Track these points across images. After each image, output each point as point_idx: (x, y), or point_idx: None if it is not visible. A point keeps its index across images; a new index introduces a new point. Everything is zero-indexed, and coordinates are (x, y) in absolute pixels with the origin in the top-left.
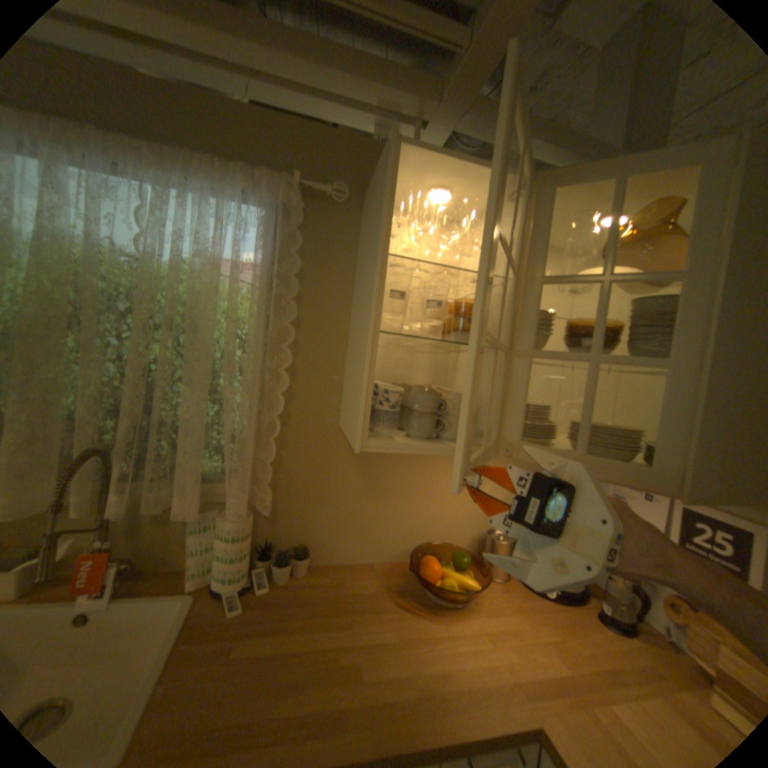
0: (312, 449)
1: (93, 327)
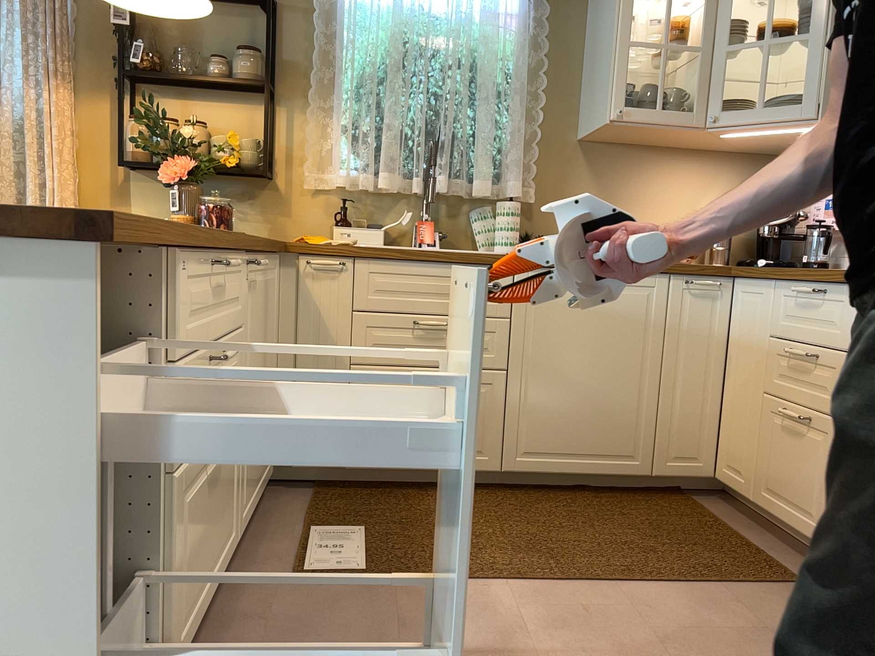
0: (557, 161)
1: (413, 69)
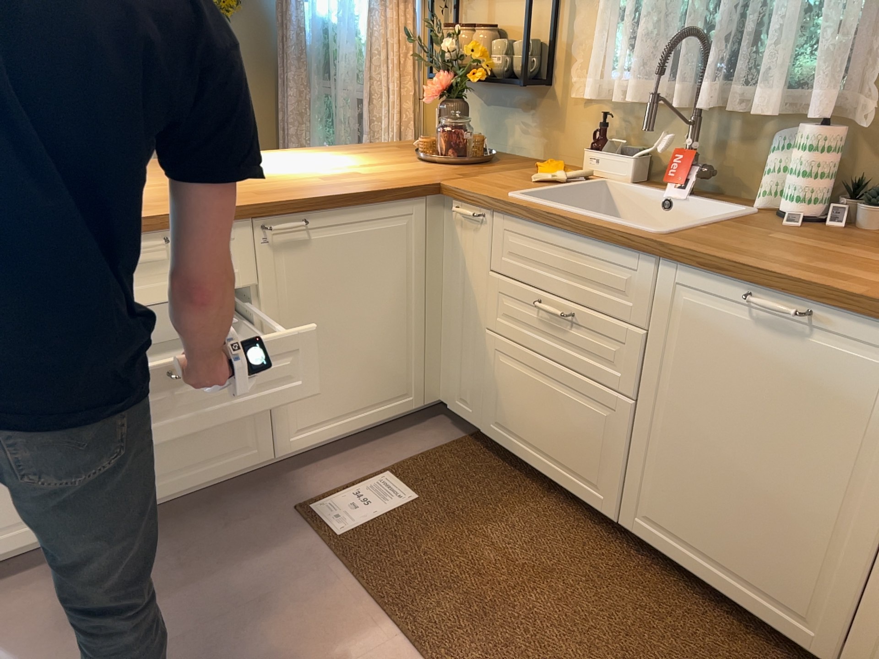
0: None
1: None
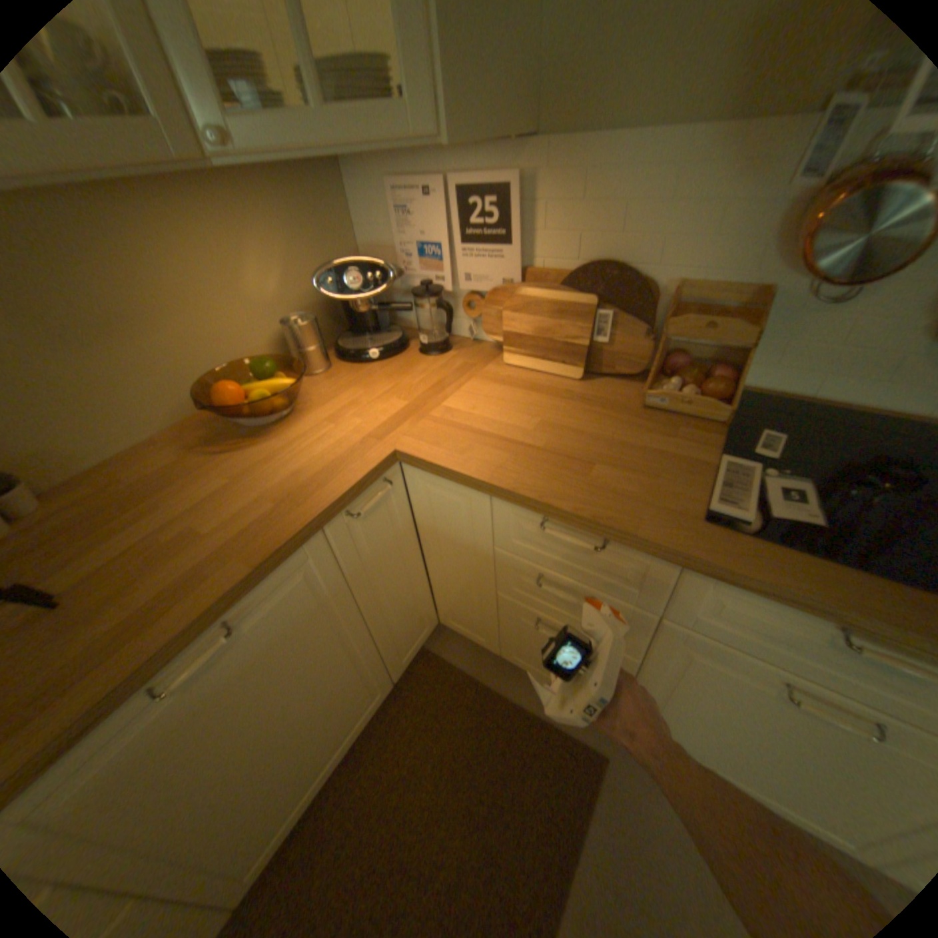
0: None
1: None
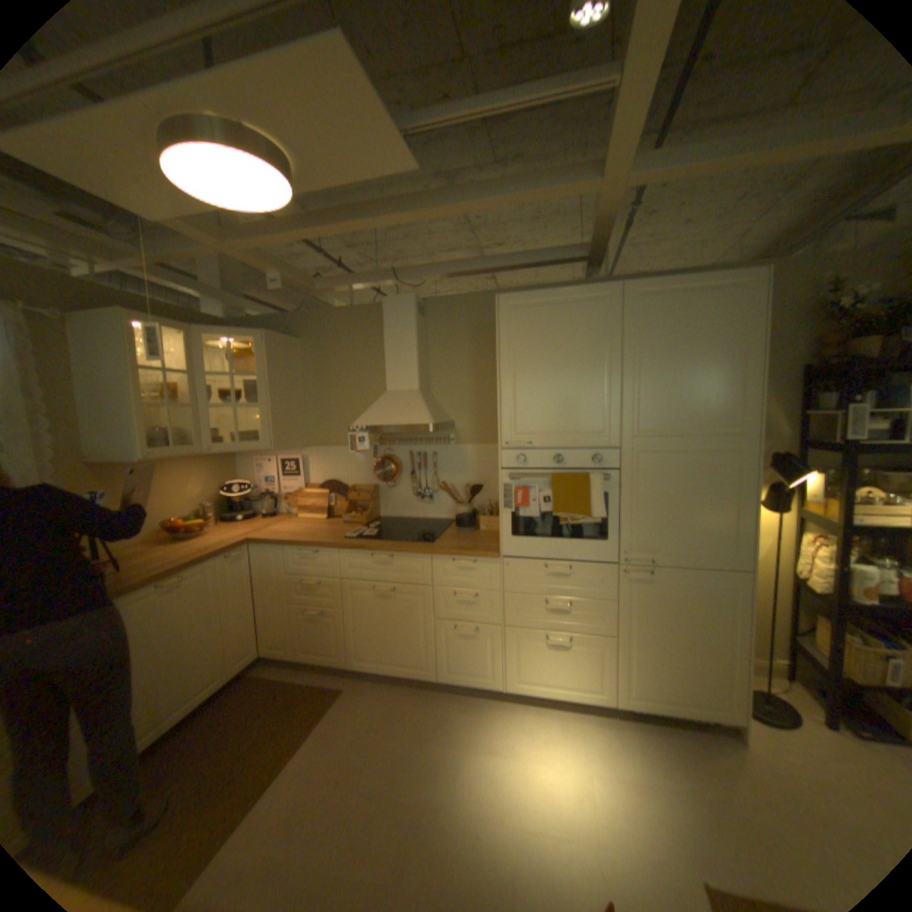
0: (65, 486)
1: None
